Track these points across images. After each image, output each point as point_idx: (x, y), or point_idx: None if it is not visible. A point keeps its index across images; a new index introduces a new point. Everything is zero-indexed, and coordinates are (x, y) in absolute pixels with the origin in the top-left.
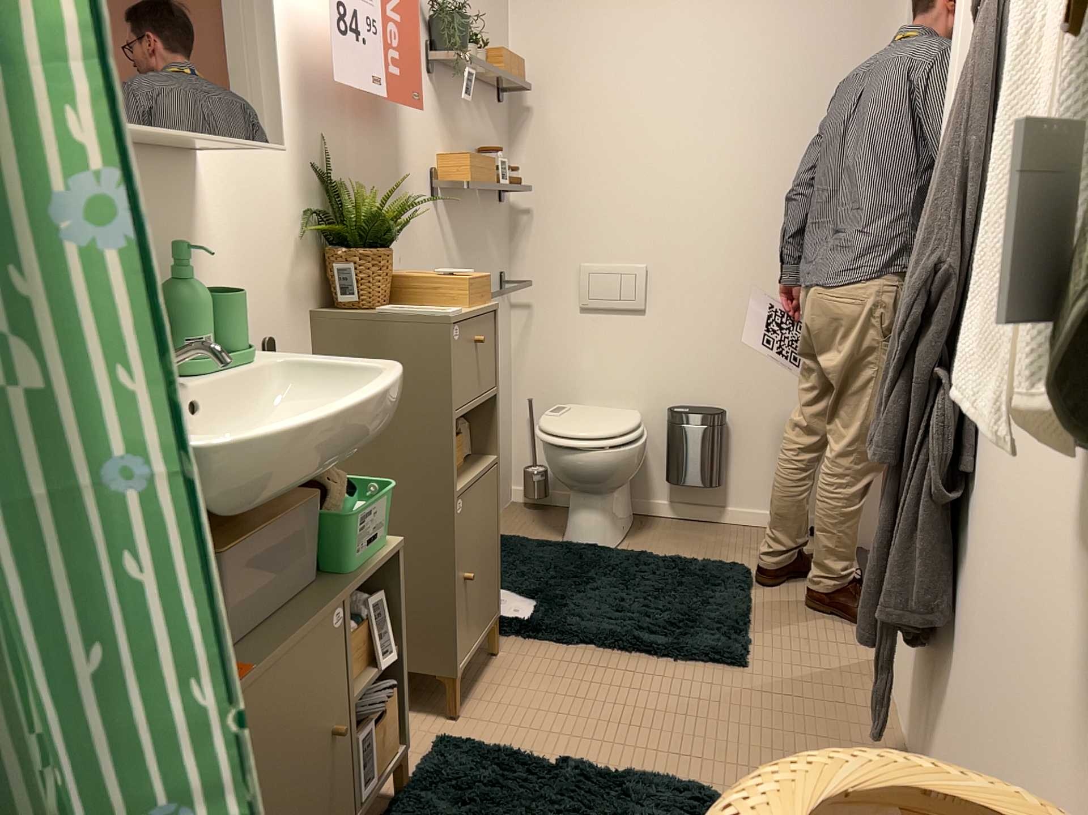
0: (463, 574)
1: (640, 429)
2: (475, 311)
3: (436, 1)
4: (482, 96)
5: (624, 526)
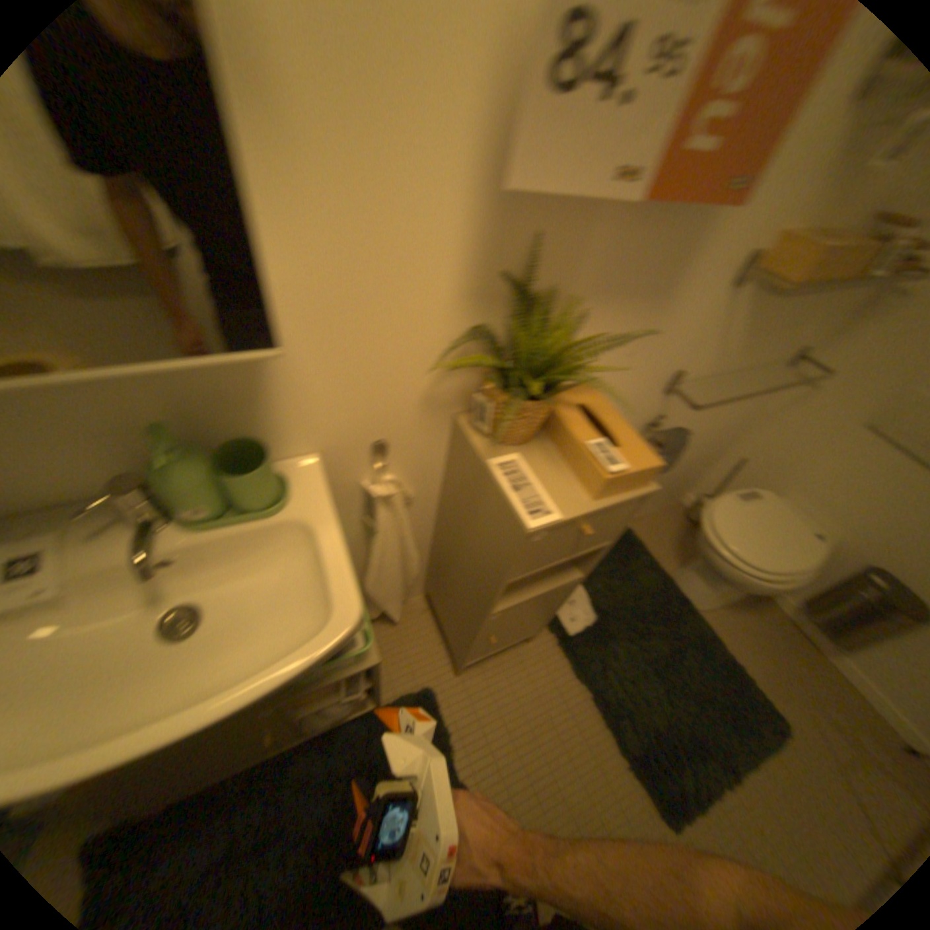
0: (484, 639)
1: (804, 575)
2: (593, 507)
3: None
4: None
5: (731, 600)
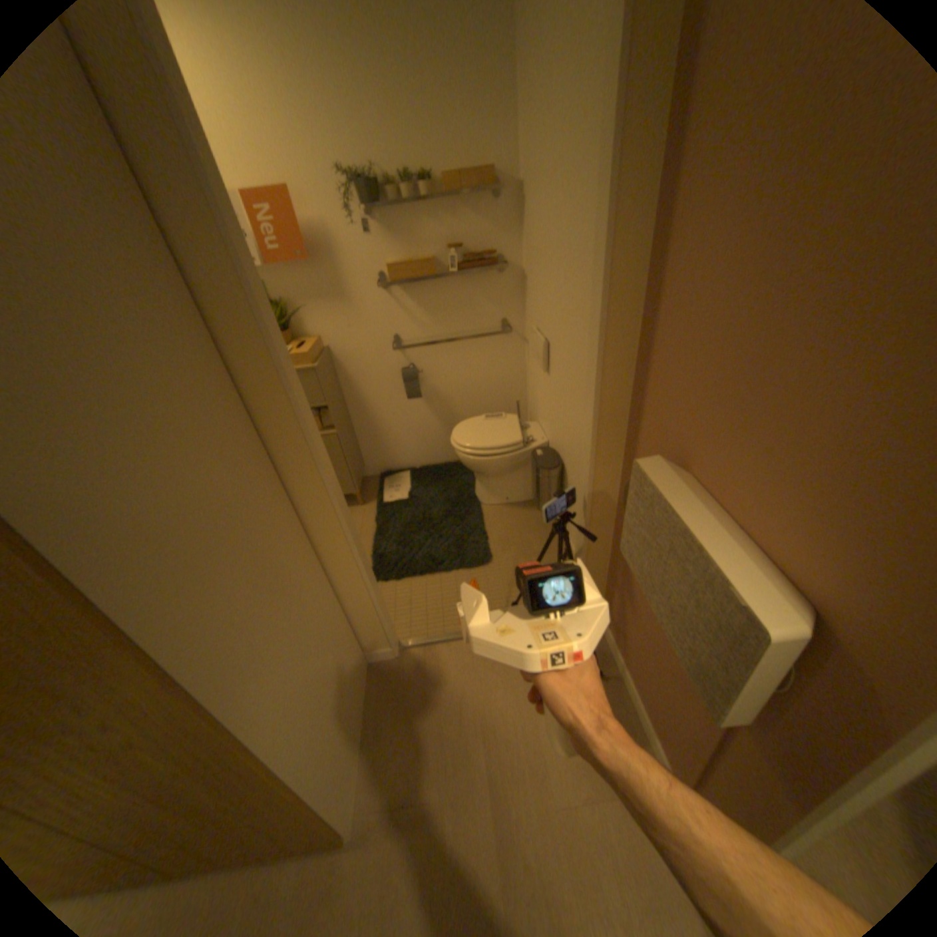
0: None
1: (490, 451)
2: None
3: (367, 157)
4: (457, 199)
5: (505, 497)
